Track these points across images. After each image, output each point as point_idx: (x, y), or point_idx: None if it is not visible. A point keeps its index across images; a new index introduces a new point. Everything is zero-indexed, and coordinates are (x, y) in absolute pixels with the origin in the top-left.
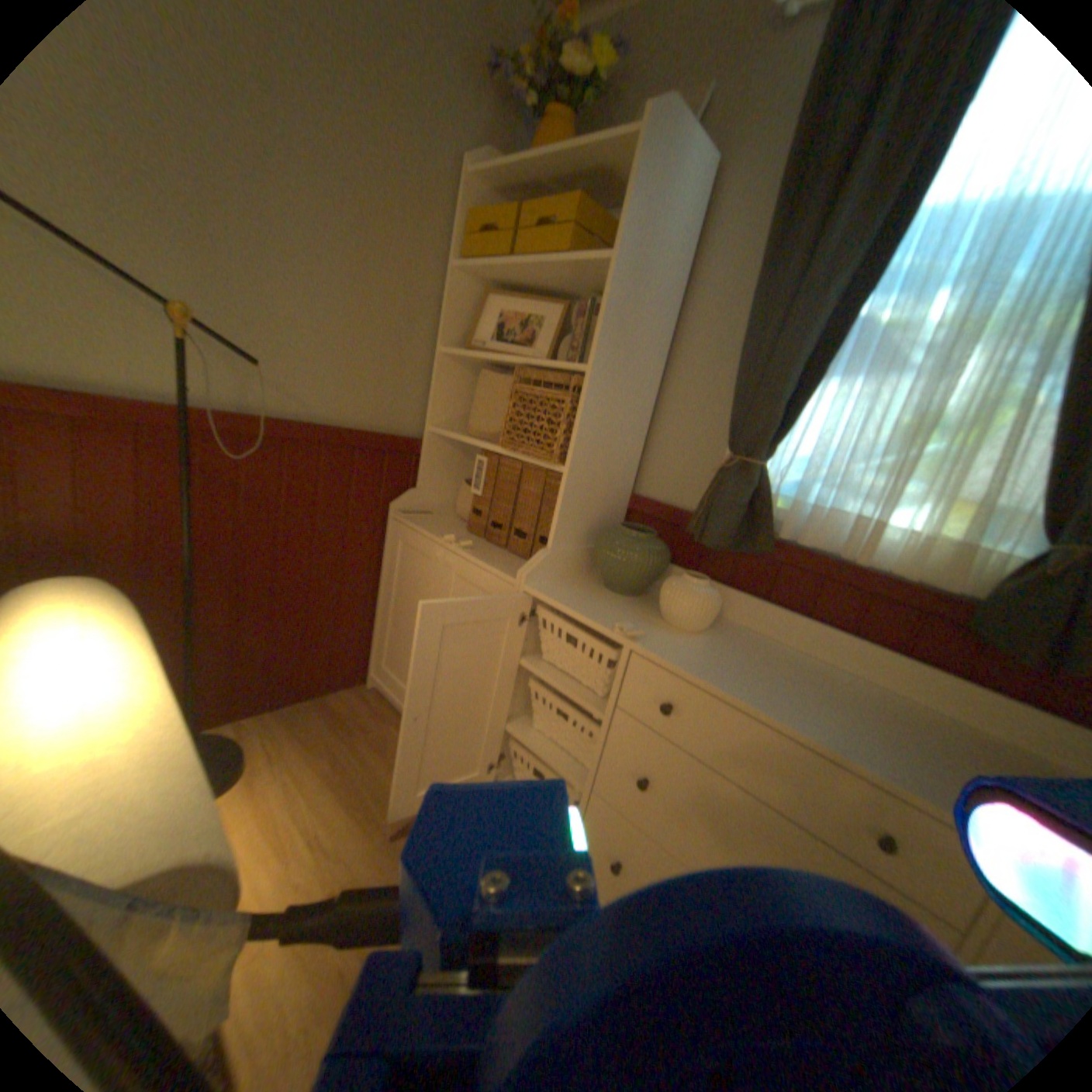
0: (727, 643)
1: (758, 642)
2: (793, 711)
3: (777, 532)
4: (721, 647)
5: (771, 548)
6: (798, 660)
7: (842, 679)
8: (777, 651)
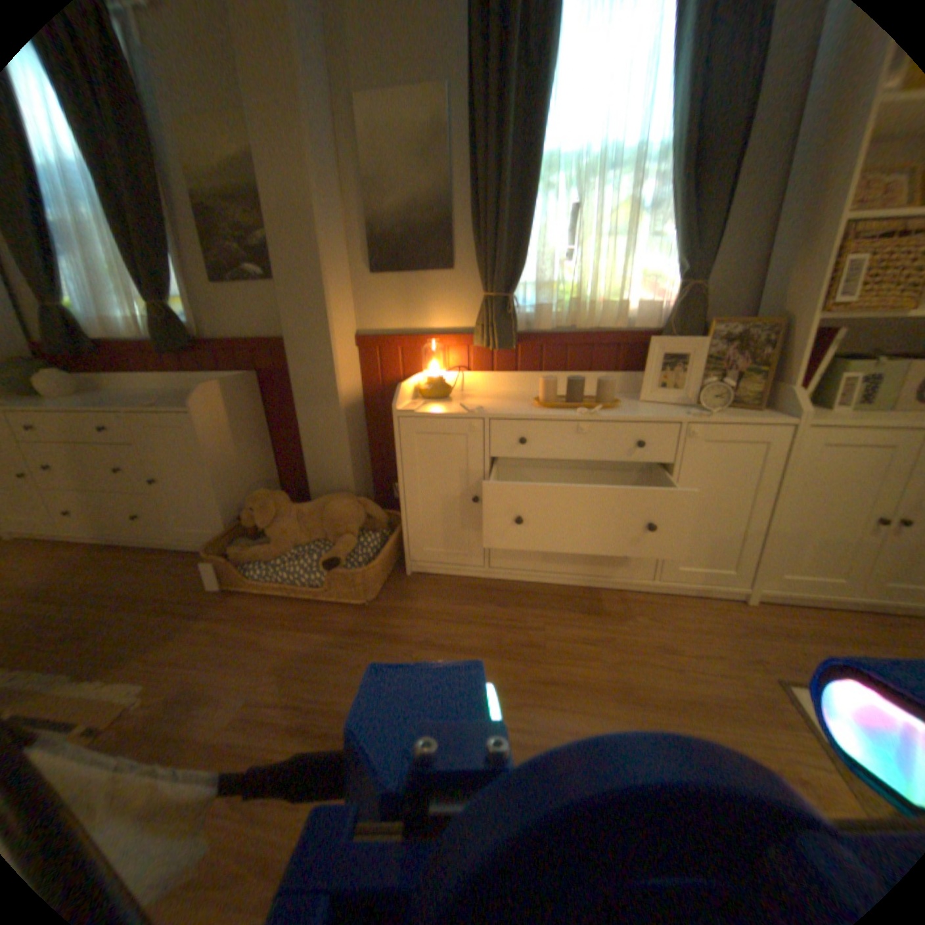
0: (79, 396)
1: (106, 392)
2: (73, 404)
3: (86, 337)
4: (69, 398)
5: (89, 345)
6: (122, 392)
7: (138, 392)
8: (114, 392)
